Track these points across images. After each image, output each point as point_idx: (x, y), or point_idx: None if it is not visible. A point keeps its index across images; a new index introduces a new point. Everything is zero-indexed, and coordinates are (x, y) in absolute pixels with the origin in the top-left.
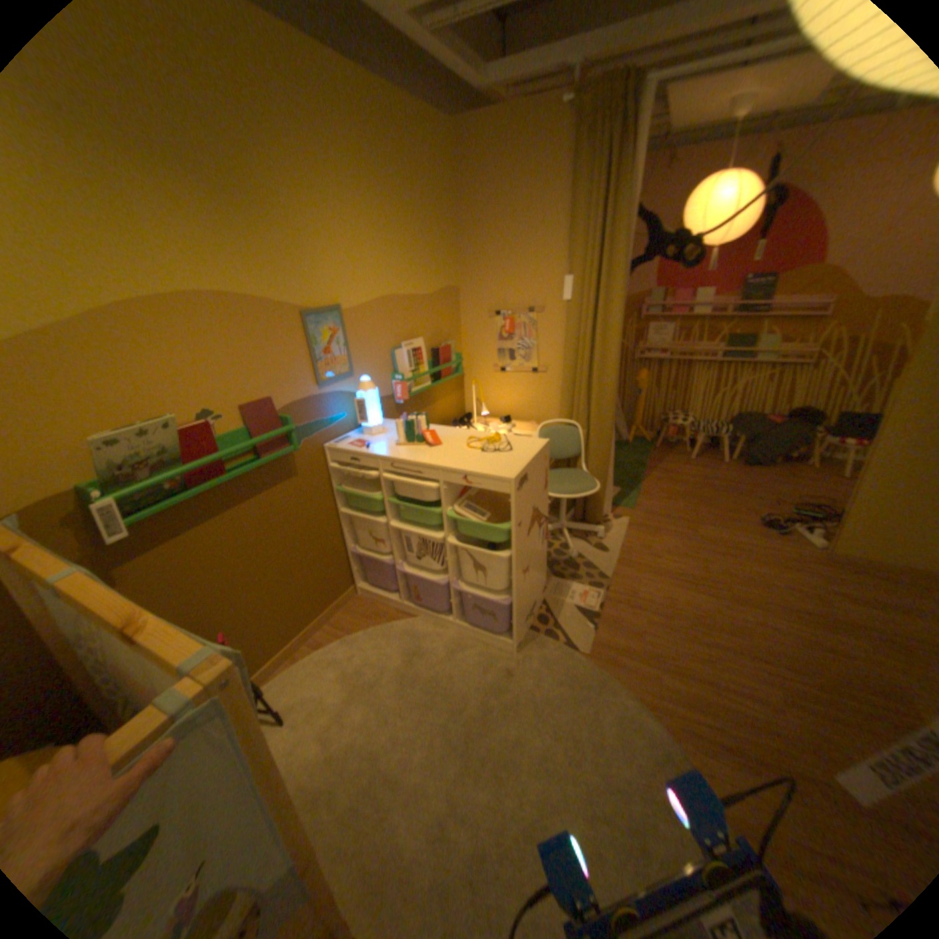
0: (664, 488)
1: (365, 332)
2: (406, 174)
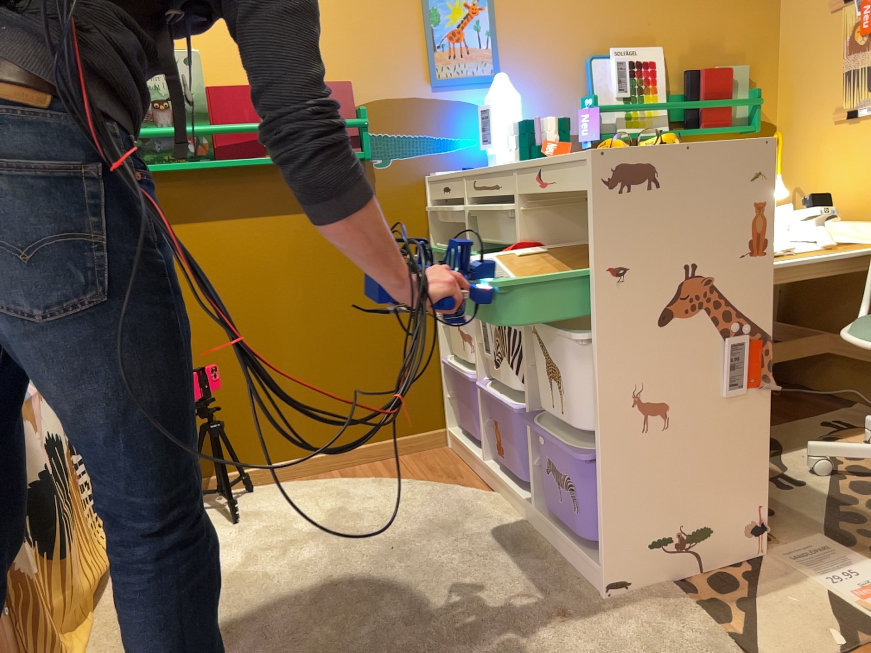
0: None
1: (537, 21)
2: None
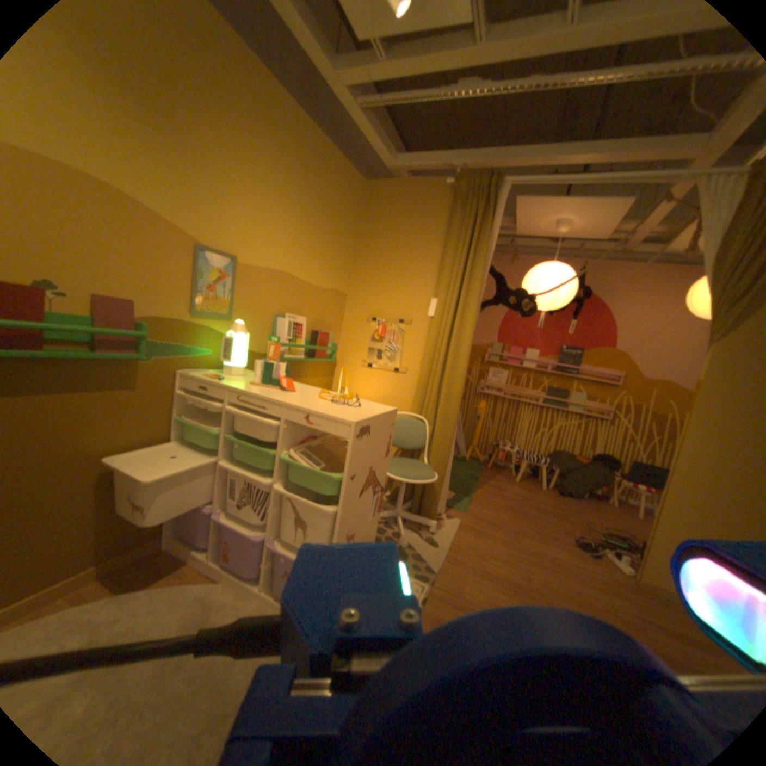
0: (493, 501)
1: (255, 291)
2: (324, 196)
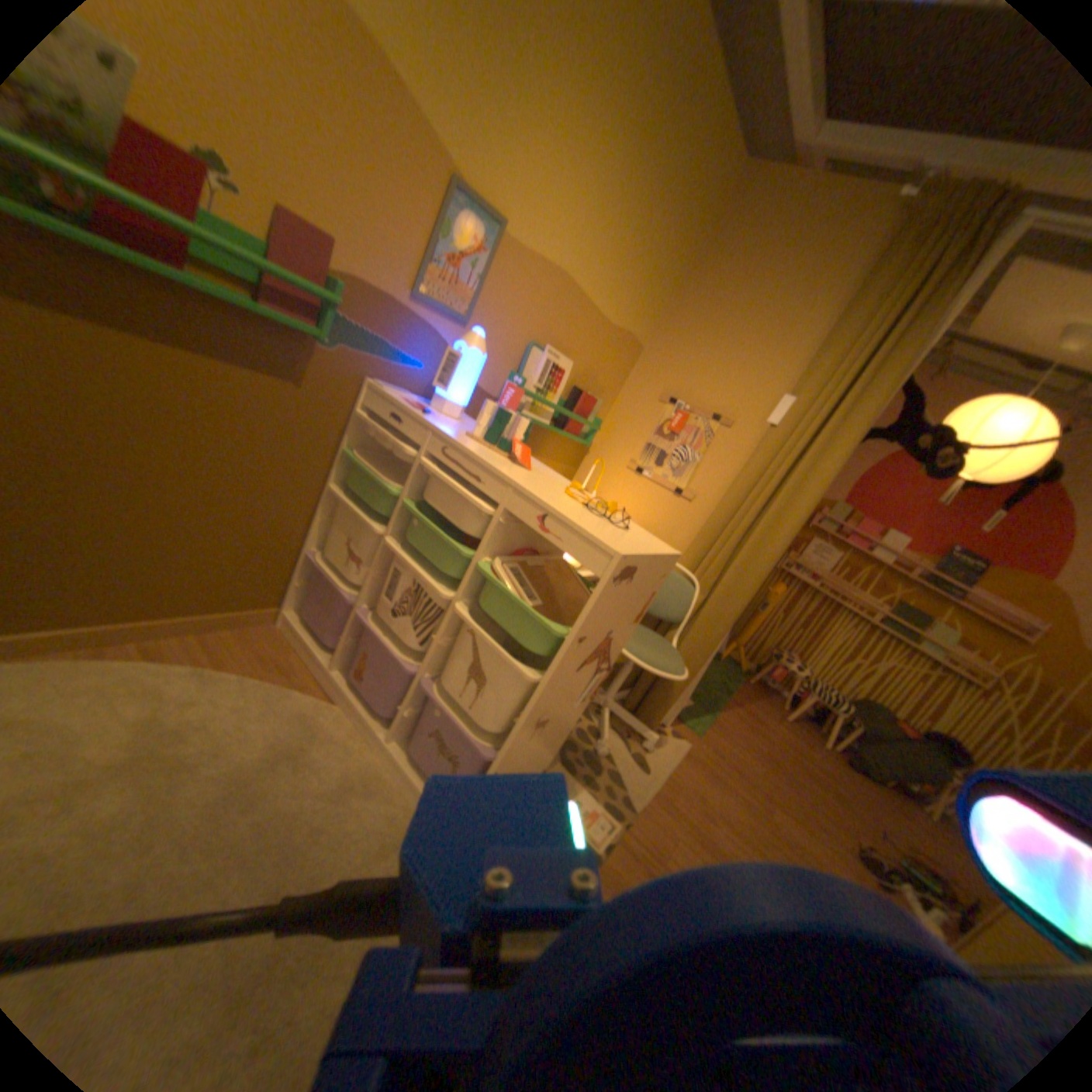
0: (746, 738)
1: (518, 293)
2: (676, 165)
